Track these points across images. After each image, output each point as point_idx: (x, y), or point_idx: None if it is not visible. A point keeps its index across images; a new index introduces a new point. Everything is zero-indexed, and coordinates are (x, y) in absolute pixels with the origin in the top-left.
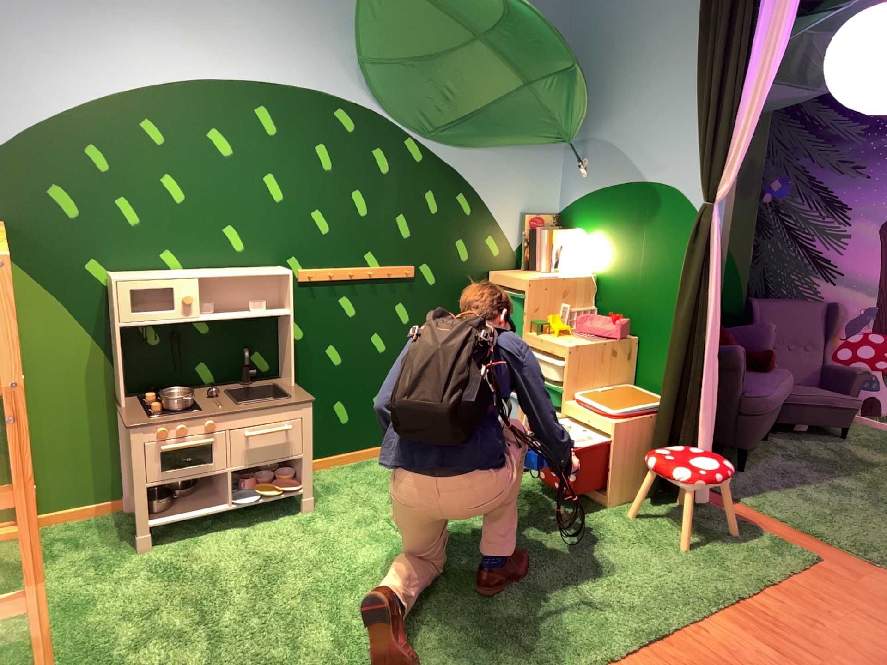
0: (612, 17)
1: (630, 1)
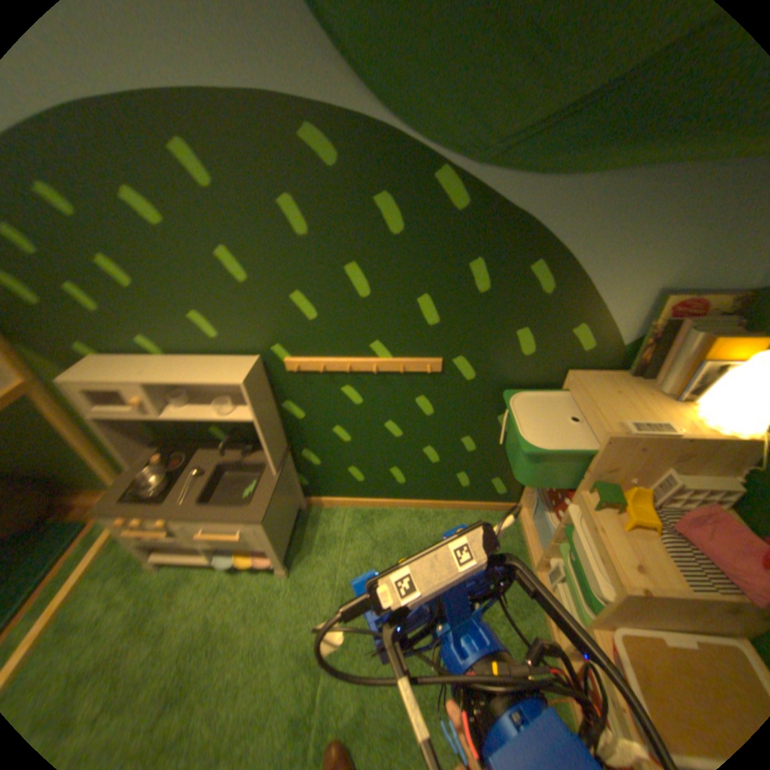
0: None
1: None
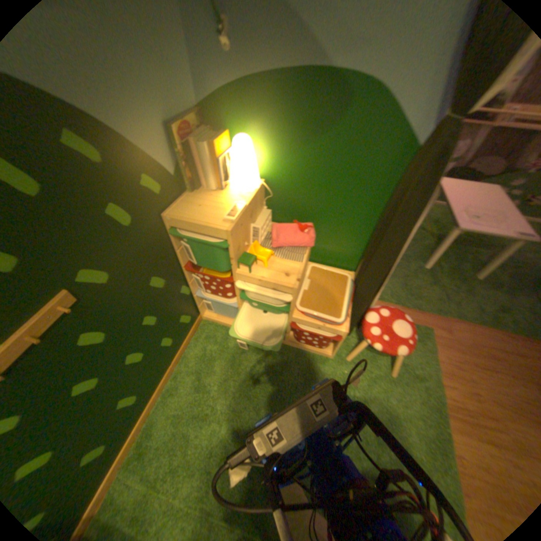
0: None
1: None
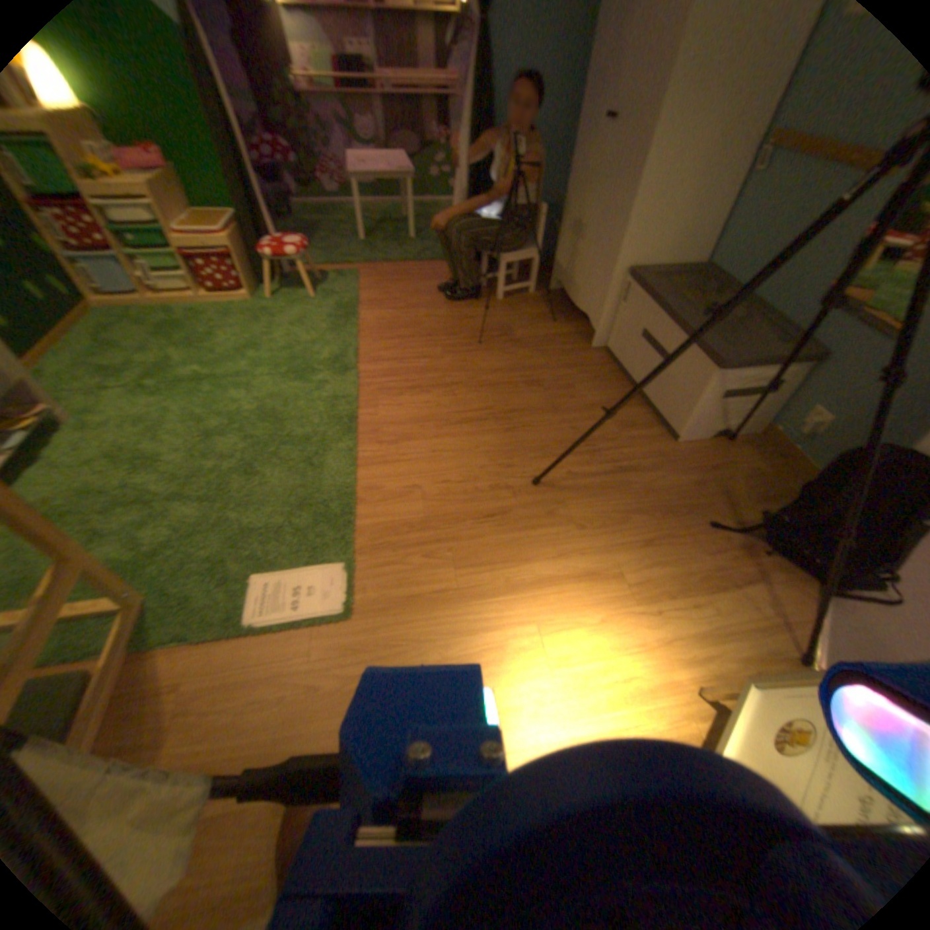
0: None
1: None
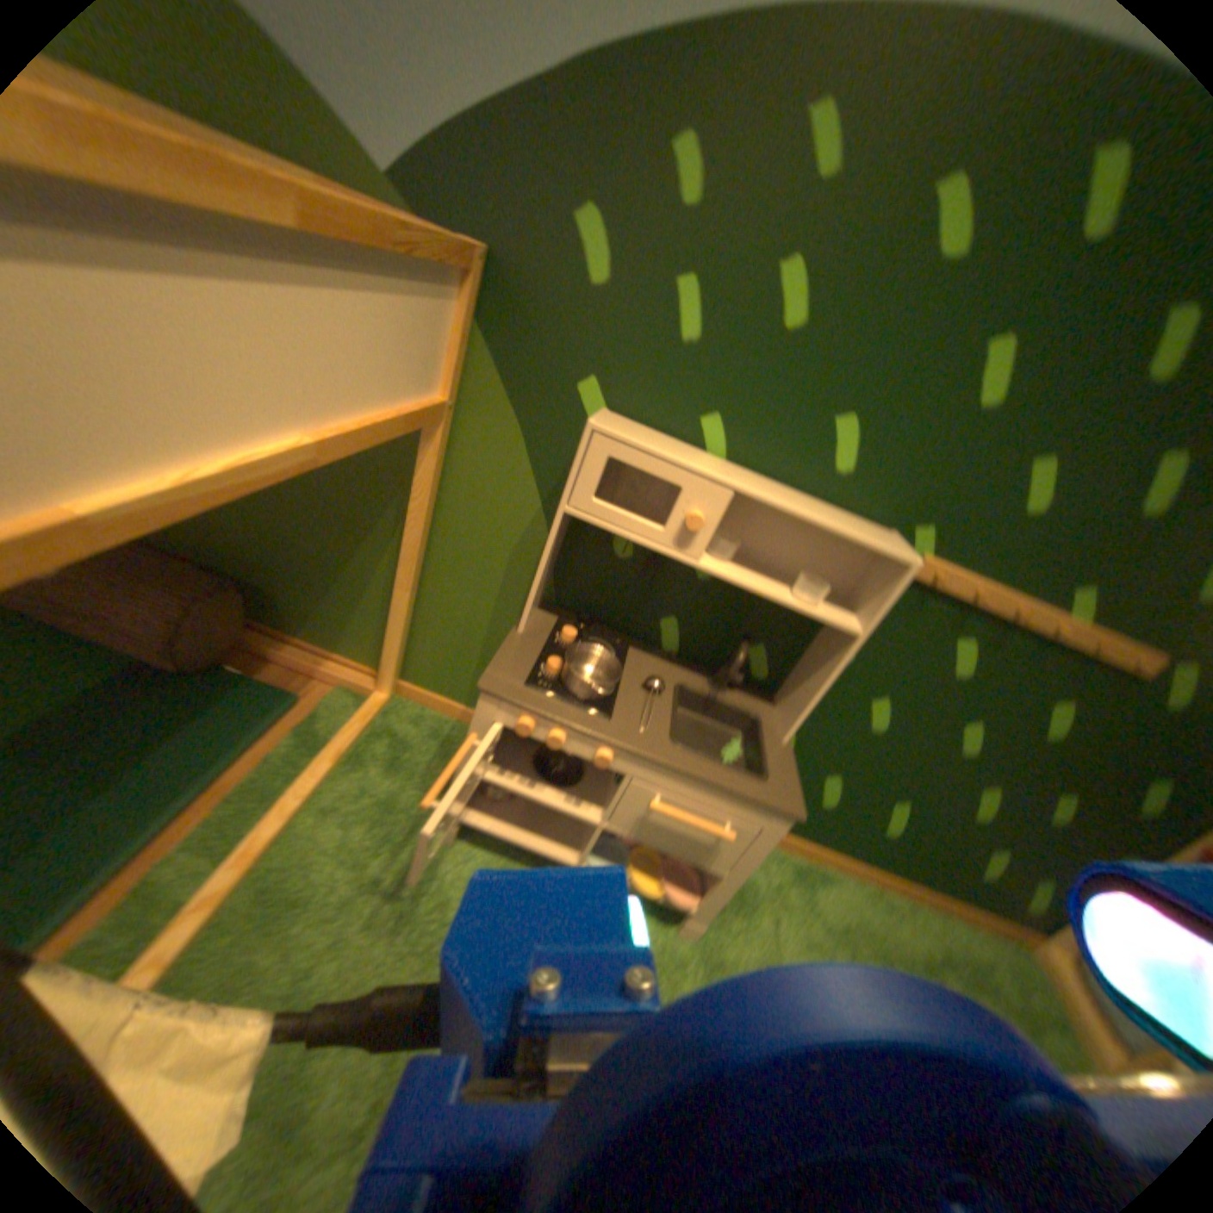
0: None
1: None
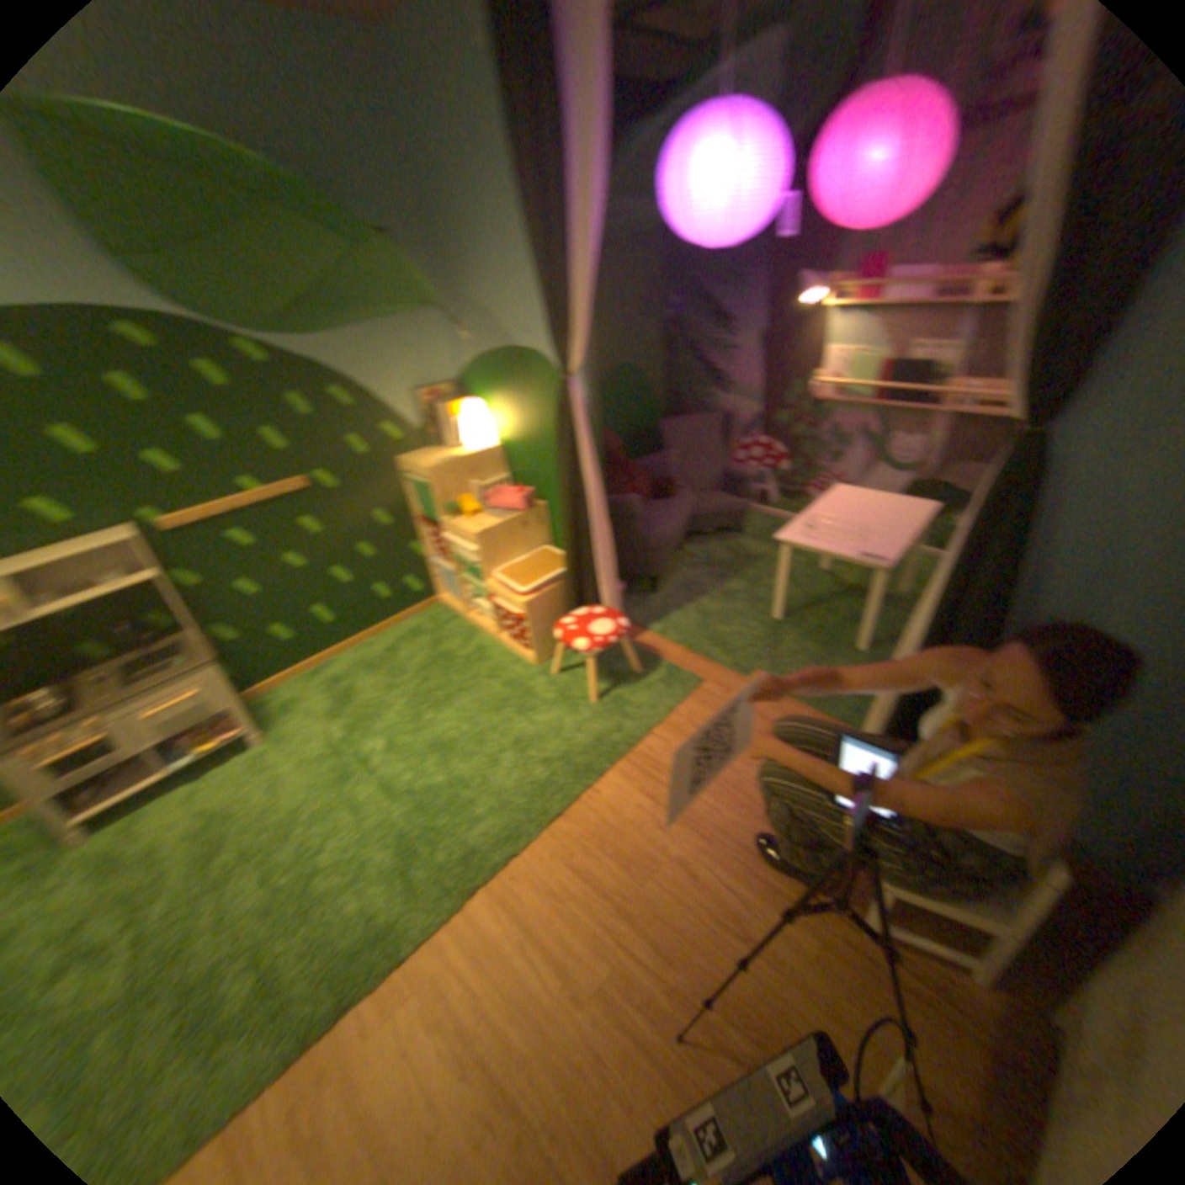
0: (438, 128)
1: (449, 103)
